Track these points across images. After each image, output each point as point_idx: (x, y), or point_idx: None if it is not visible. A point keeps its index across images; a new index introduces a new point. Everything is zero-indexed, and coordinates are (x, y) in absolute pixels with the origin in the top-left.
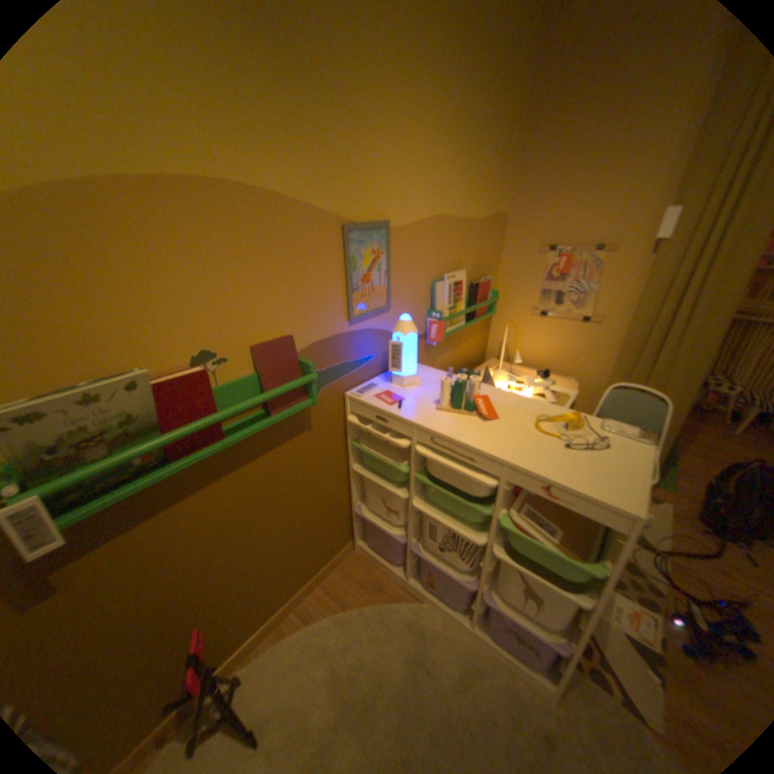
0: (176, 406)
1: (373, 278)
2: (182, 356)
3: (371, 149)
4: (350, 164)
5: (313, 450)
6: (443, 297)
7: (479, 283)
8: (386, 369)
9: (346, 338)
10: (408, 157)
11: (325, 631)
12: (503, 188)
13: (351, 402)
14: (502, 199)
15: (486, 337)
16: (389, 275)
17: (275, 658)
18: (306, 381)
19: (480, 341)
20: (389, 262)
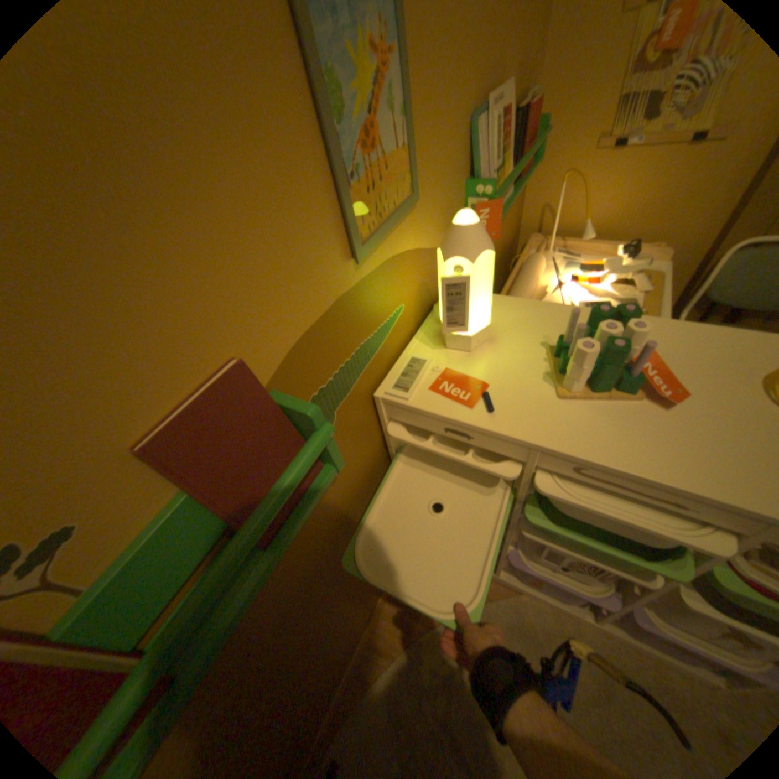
0: None
1: (383, 130)
2: None
3: None
4: None
5: (345, 500)
6: (489, 147)
7: (530, 103)
8: (421, 317)
9: (355, 298)
10: None
11: (415, 664)
12: None
13: (388, 406)
14: None
15: (521, 203)
16: (409, 116)
17: (366, 719)
18: (314, 455)
19: (516, 212)
20: (406, 75)
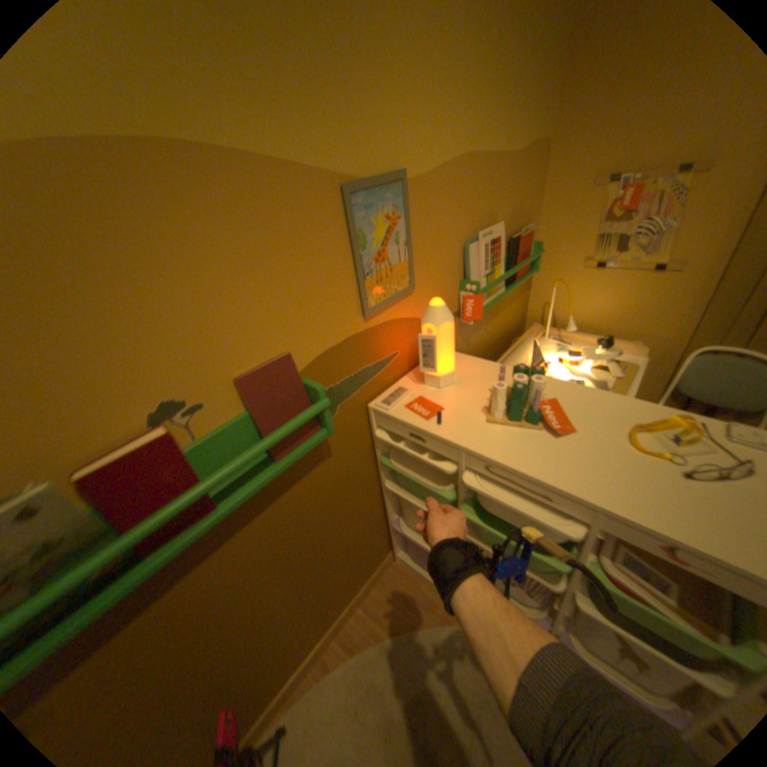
0: (136, 487)
1: (390, 254)
2: (134, 415)
3: (371, 61)
4: (342, 89)
5: (335, 476)
6: (478, 262)
7: (519, 236)
8: (414, 364)
9: (361, 338)
10: (424, 69)
11: (371, 663)
12: (546, 104)
13: (376, 415)
14: (544, 119)
15: (526, 300)
16: (409, 247)
17: (319, 698)
18: (315, 412)
19: (519, 305)
20: (408, 228)
